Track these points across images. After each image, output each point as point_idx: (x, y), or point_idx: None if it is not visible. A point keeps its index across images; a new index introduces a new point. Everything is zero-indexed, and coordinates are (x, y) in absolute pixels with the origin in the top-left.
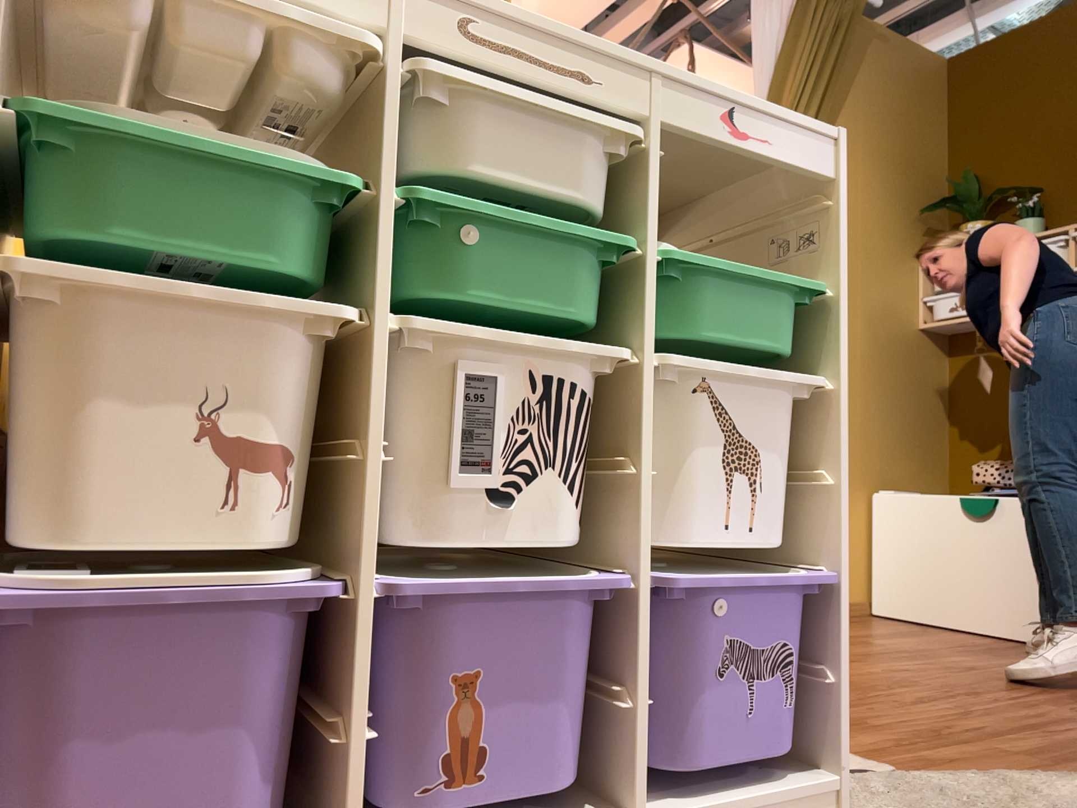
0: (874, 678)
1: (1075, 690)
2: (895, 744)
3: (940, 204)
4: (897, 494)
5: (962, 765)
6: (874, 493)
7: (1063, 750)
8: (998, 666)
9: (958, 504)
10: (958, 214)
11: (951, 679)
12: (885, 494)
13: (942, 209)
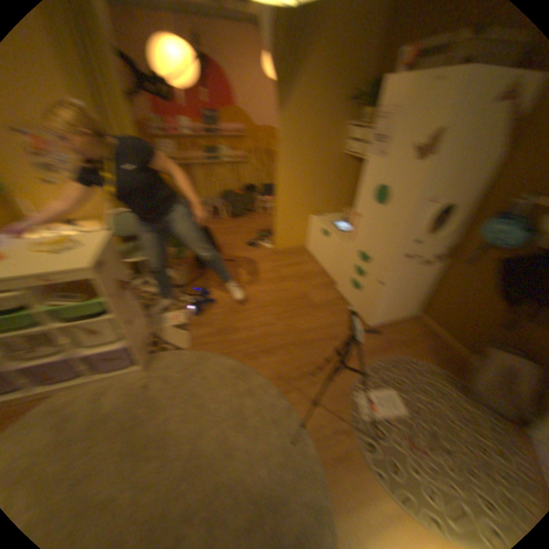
0: (244, 299)
1: (292, 309)
2: (200, 339)
3: (361, 94)
4: (312, 221)
5: (199, 352)
6: (309, 218)
7: (237, 344)
8: (291, 292)
9: (320, 232)
10: (366, 100)
11: (264, 301)
12: (311, 219)
13: (363, 94)
